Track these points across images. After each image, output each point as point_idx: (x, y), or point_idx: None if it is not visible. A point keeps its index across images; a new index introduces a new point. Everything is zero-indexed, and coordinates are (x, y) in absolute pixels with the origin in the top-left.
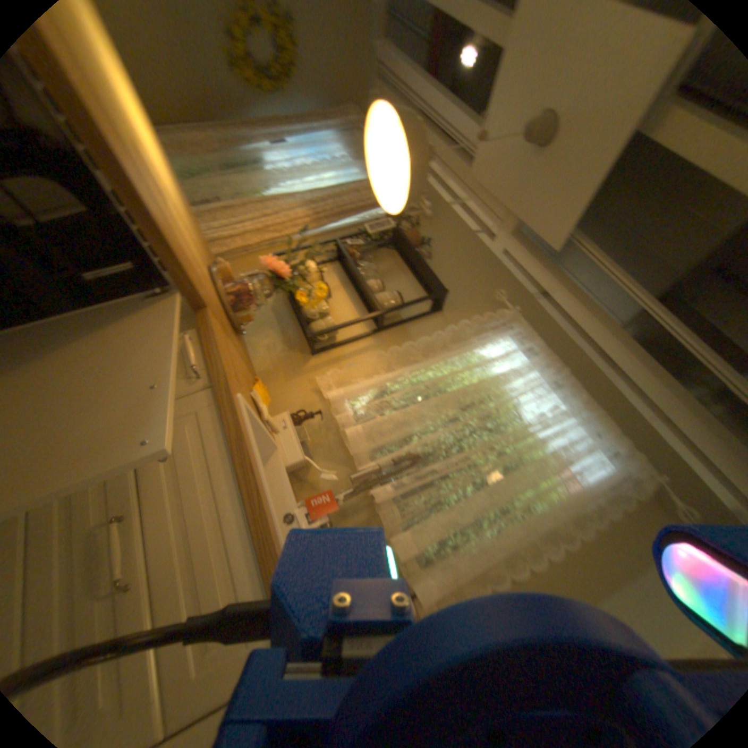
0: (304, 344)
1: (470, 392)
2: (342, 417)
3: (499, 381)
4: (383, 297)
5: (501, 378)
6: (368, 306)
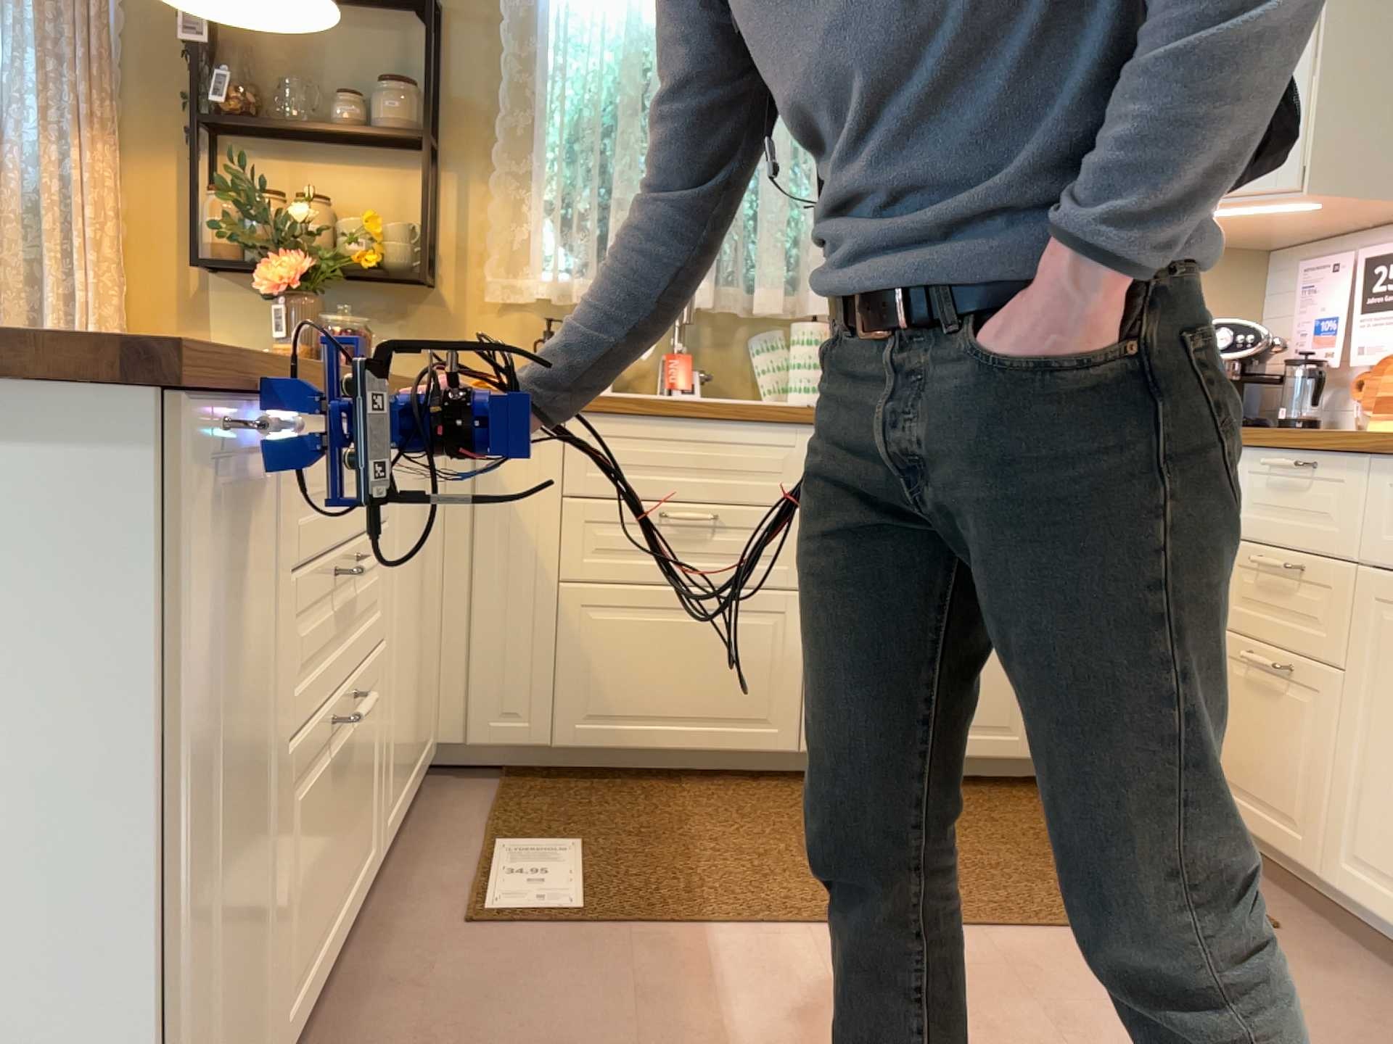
0: (397, 286)
1: (625, 84)
2: (562, 288)
3: (629, 24)
4: (378, 107)
5: (620, 10)
6: (369, 139)
